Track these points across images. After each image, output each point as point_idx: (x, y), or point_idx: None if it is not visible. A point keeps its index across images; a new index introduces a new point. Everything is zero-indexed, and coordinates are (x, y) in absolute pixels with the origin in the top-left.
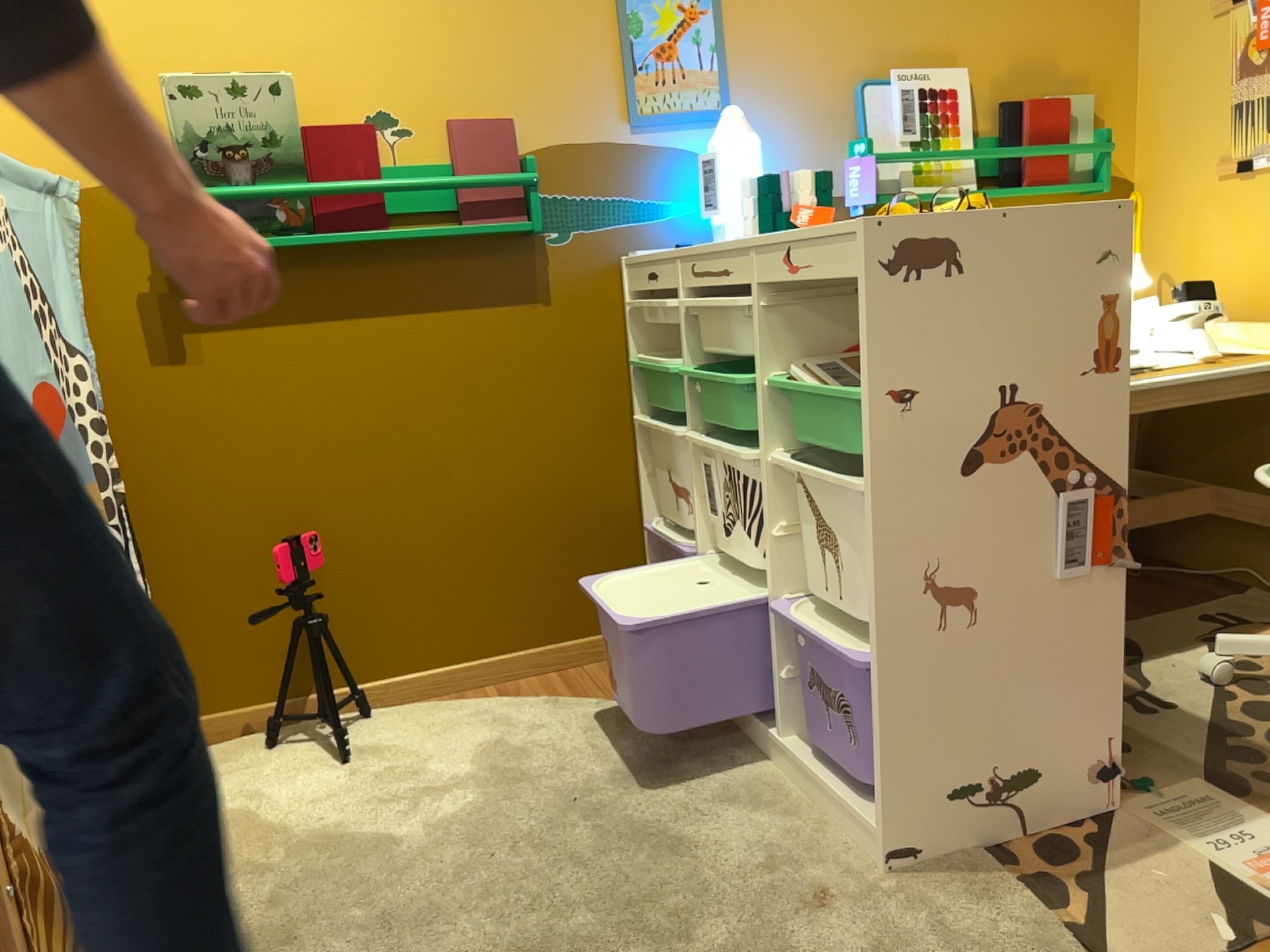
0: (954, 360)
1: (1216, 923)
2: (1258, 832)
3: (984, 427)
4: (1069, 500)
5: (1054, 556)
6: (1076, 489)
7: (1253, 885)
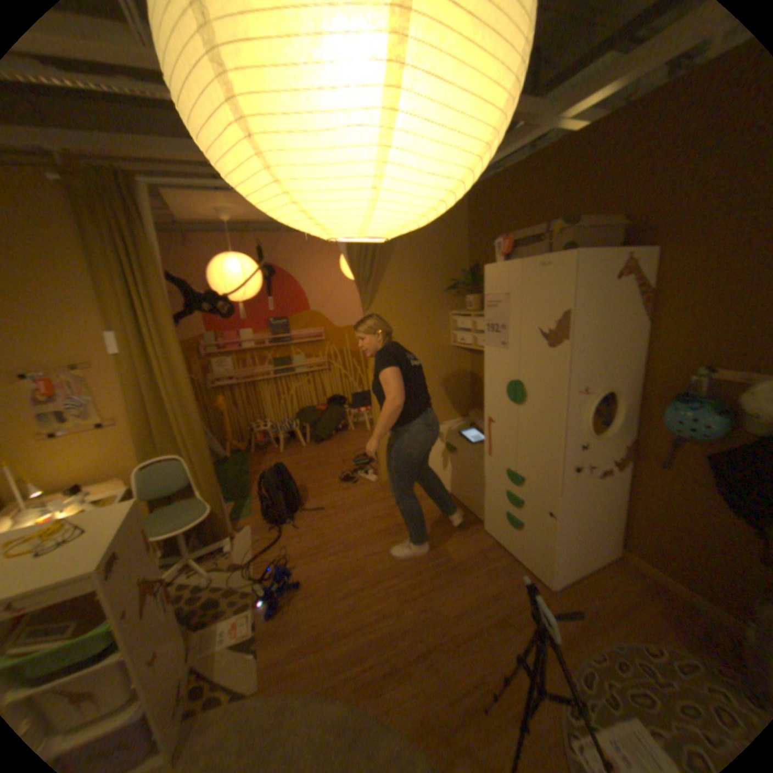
0: (126, 589)
1: (241, 659)
2: (217, 630)
3: (133, 600)
4: (158, 597)
5: (159, 617)
6: (156, 592)
7: (234, 642)
